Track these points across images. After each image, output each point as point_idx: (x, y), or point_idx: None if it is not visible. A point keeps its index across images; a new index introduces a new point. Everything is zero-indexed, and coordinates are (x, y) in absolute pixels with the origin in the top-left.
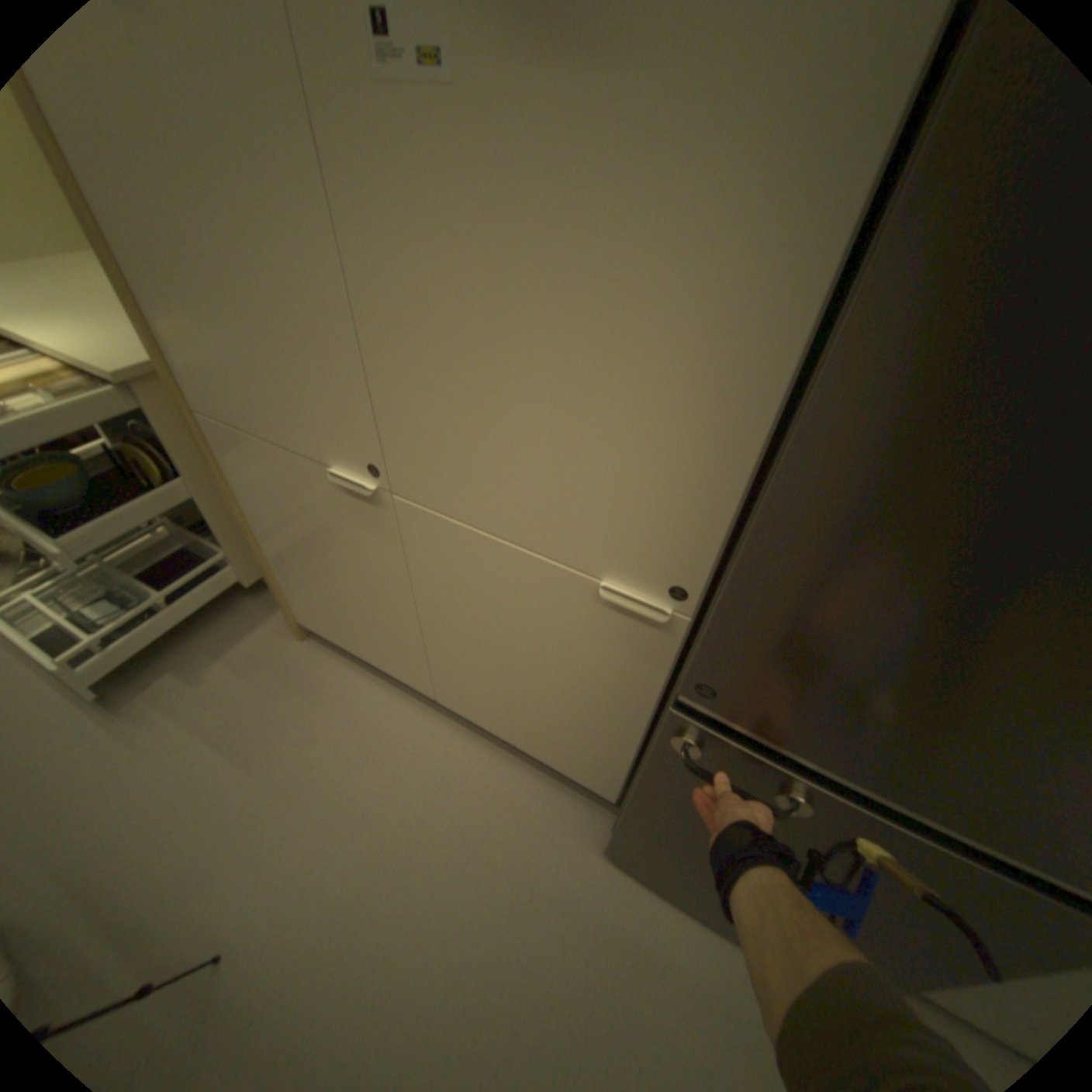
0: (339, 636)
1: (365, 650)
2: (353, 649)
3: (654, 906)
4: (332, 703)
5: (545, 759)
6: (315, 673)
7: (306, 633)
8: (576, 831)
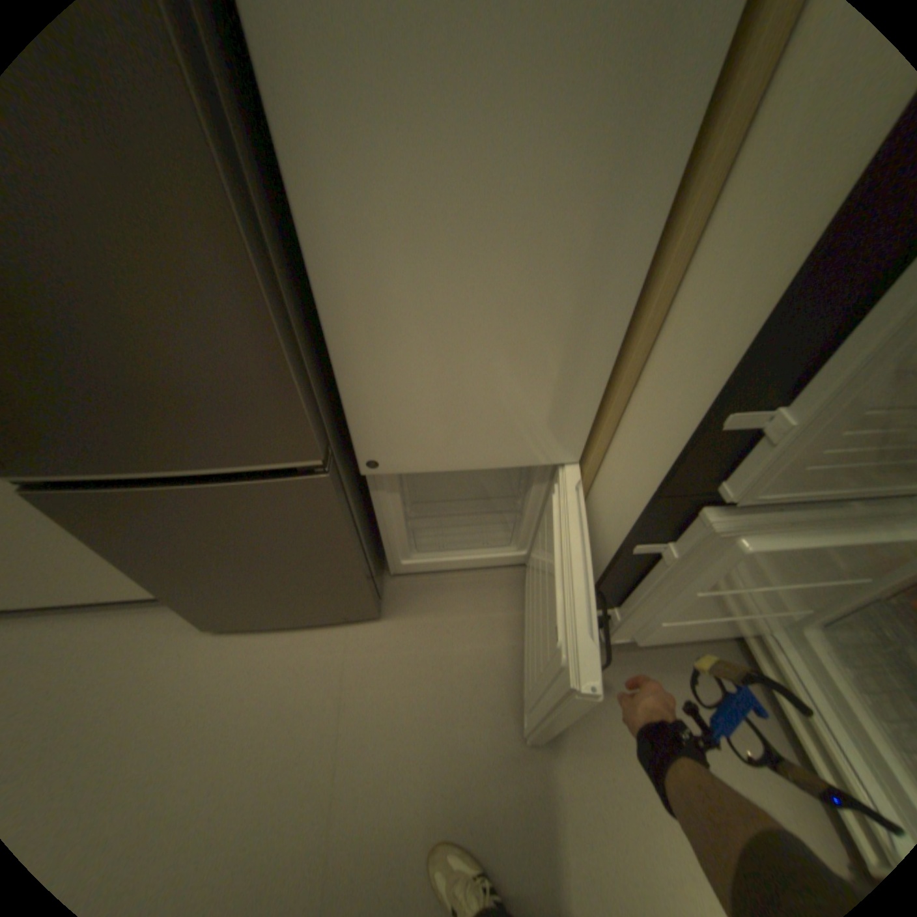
0: None
1: None
2: None
3: (249, 640)
4: None
5: (125, 594)
6: None
7: None
8: (179, 629)
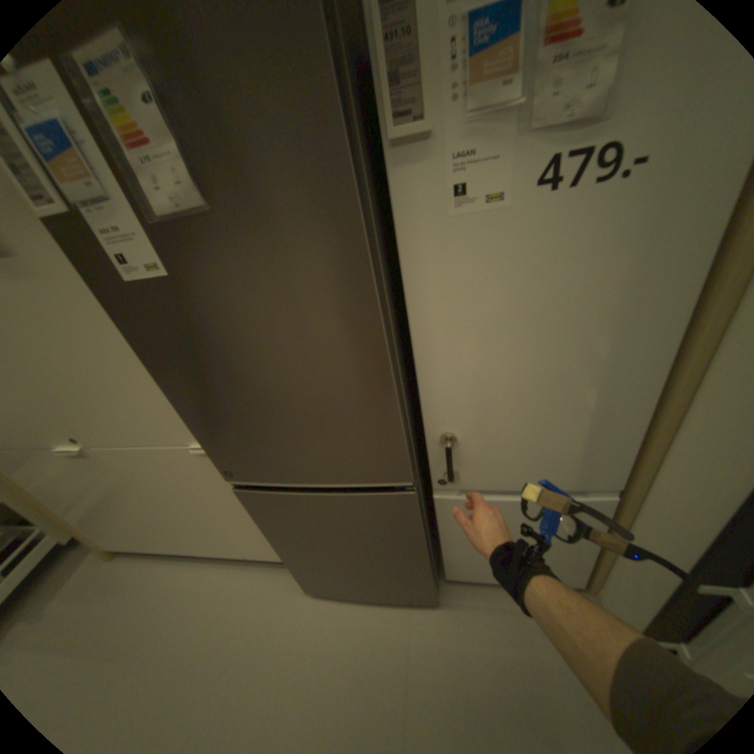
0: (126, 545)
1: (143, 546)
2: (138, 549)
3: (337, 608)
4: (134, 588)
5: (261, 557)
6: (120, 576)
7: (111, 555)
8: (290, 590)
